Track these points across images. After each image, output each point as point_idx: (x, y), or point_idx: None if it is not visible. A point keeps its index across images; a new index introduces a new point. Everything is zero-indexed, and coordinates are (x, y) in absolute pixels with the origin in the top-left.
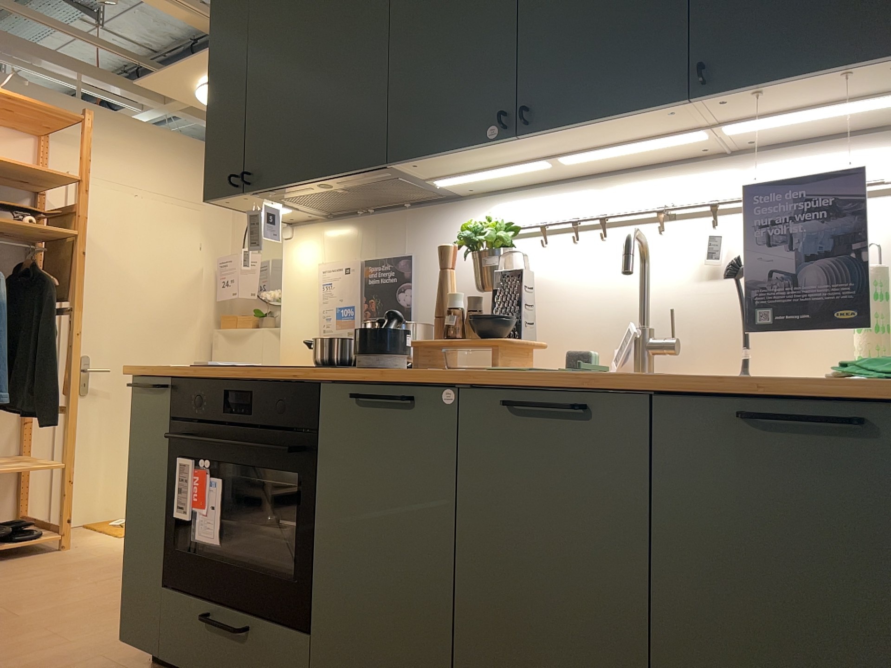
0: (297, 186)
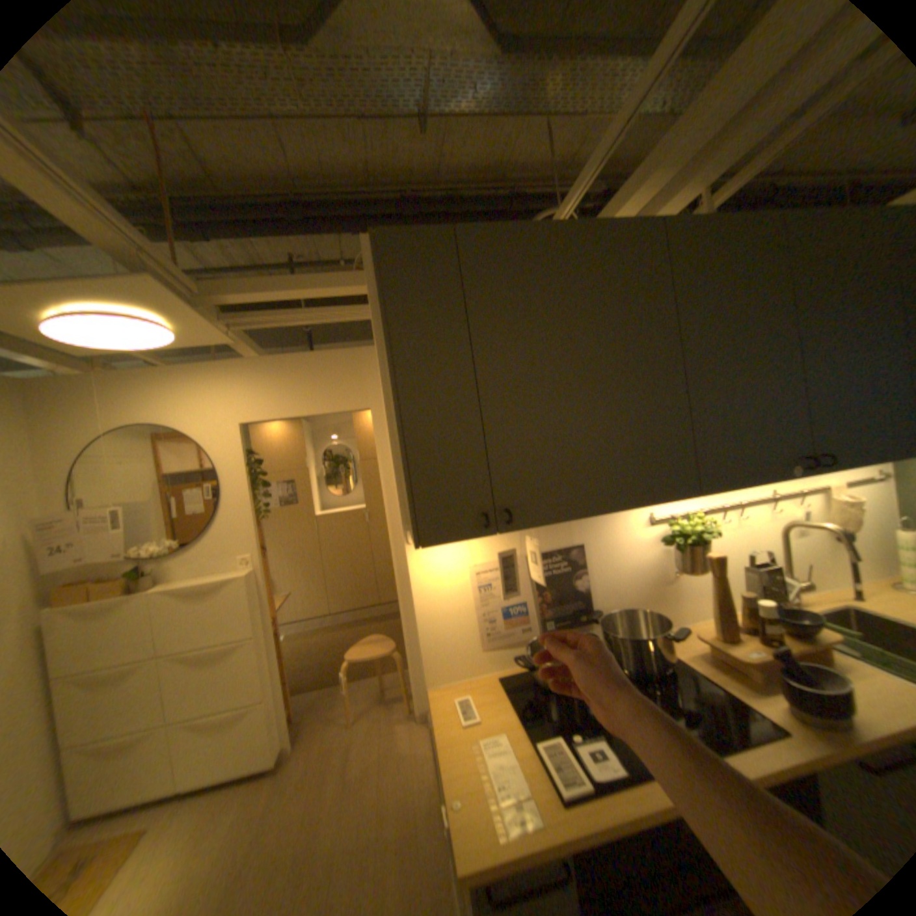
0: (571, 518)
